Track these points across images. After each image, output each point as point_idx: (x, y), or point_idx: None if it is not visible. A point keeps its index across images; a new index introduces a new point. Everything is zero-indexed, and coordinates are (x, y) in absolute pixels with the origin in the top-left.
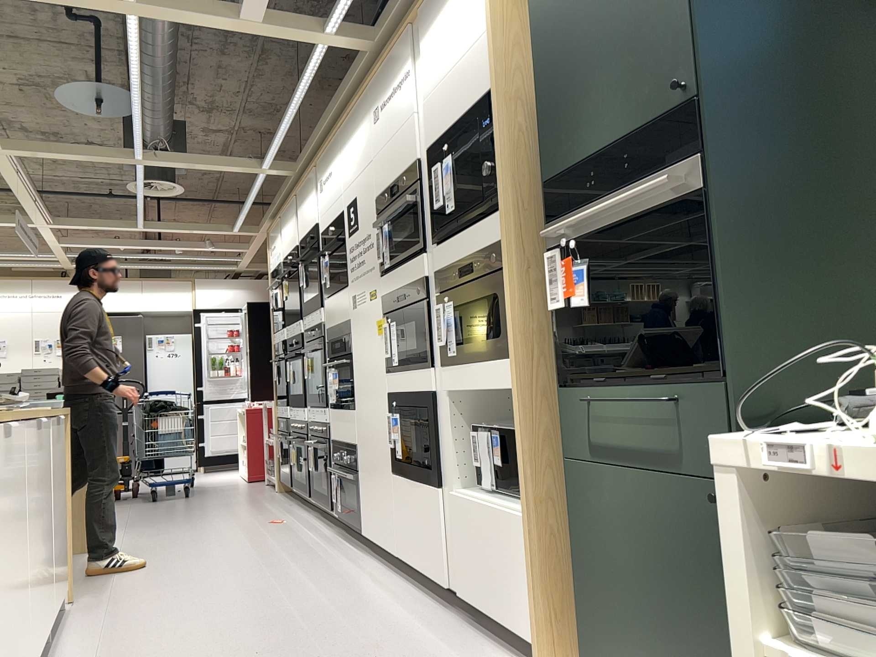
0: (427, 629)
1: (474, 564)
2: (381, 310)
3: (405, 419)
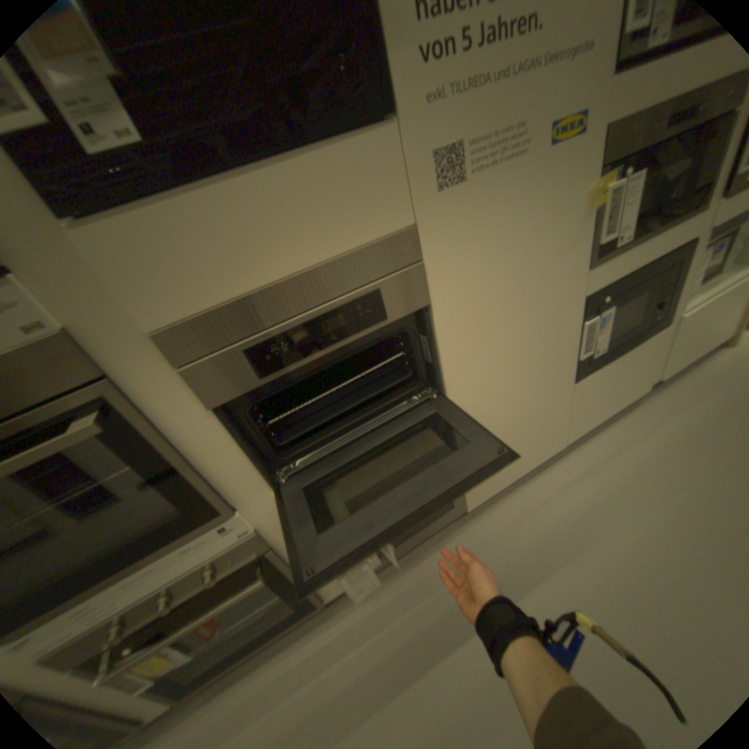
0: (689, 407)
1: (693, 343)
2: (603, 156)
3: (627, 301)
